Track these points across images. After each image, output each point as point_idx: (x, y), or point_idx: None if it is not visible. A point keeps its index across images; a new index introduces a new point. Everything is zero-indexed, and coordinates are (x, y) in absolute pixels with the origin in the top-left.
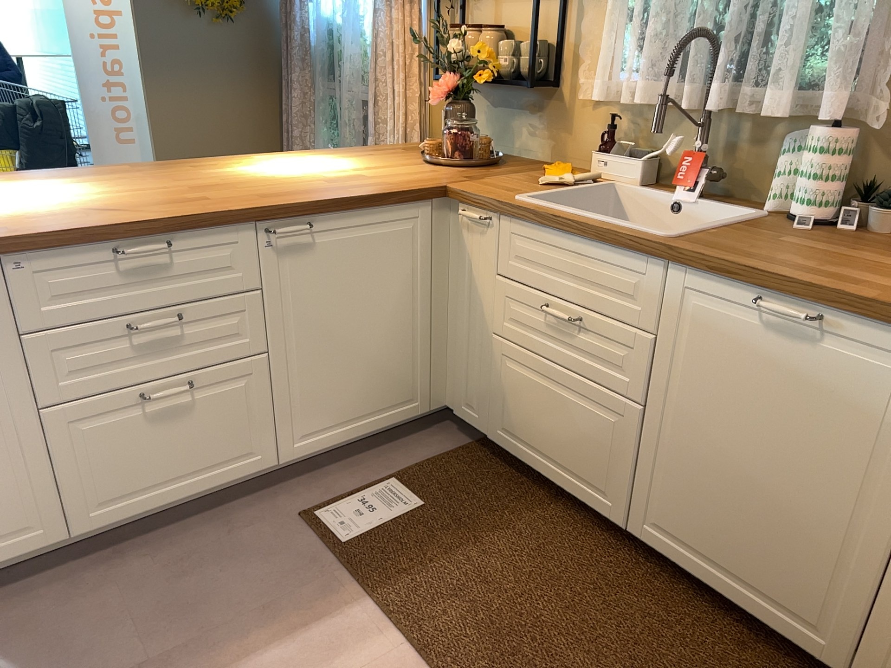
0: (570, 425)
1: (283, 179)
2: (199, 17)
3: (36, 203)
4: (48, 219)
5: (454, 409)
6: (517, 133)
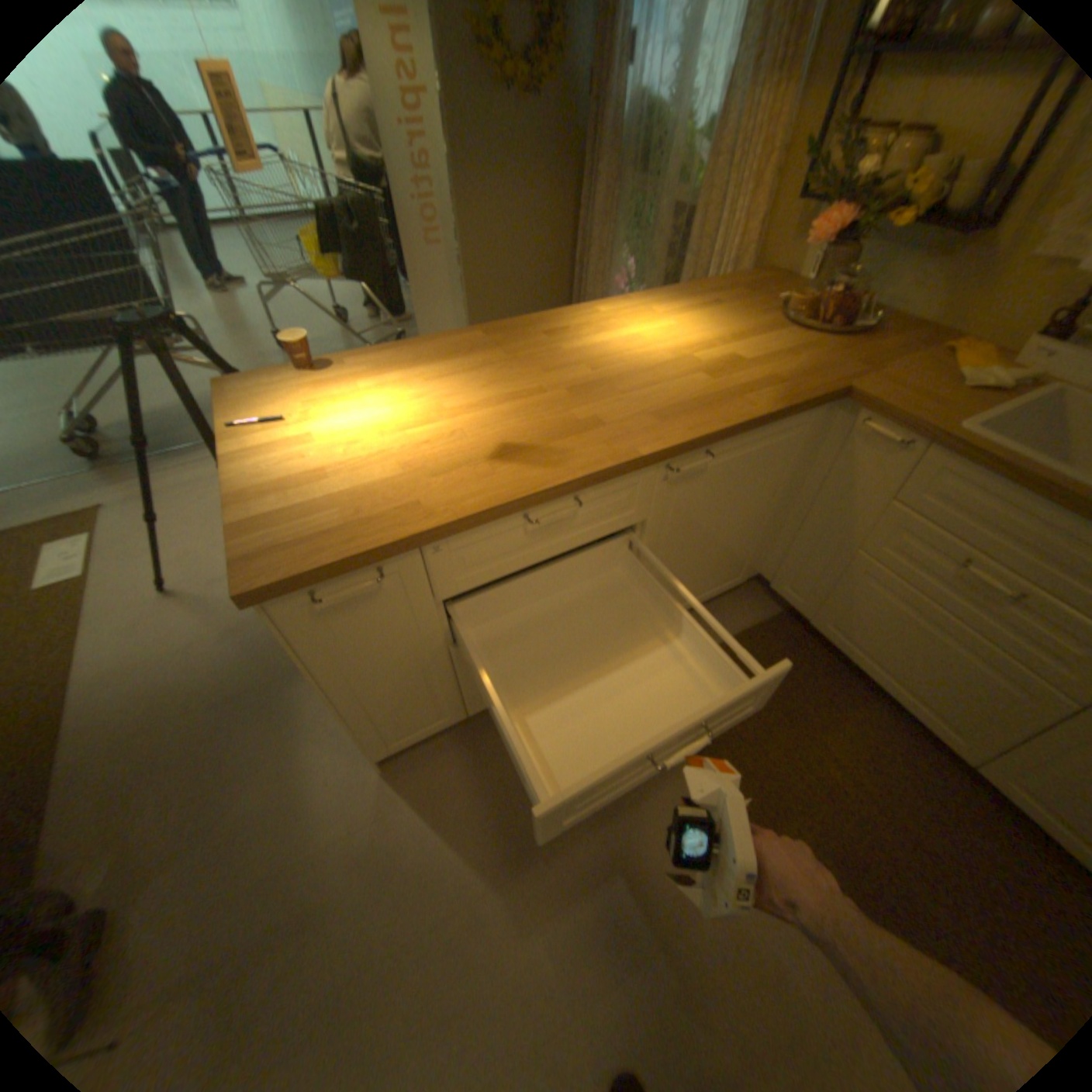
0: (942, 668)
1: (654, 364)
2: (503, 87)
3: (423, 431)
4: (452, 476)
5: (770, 581)
6: (897, 276)
